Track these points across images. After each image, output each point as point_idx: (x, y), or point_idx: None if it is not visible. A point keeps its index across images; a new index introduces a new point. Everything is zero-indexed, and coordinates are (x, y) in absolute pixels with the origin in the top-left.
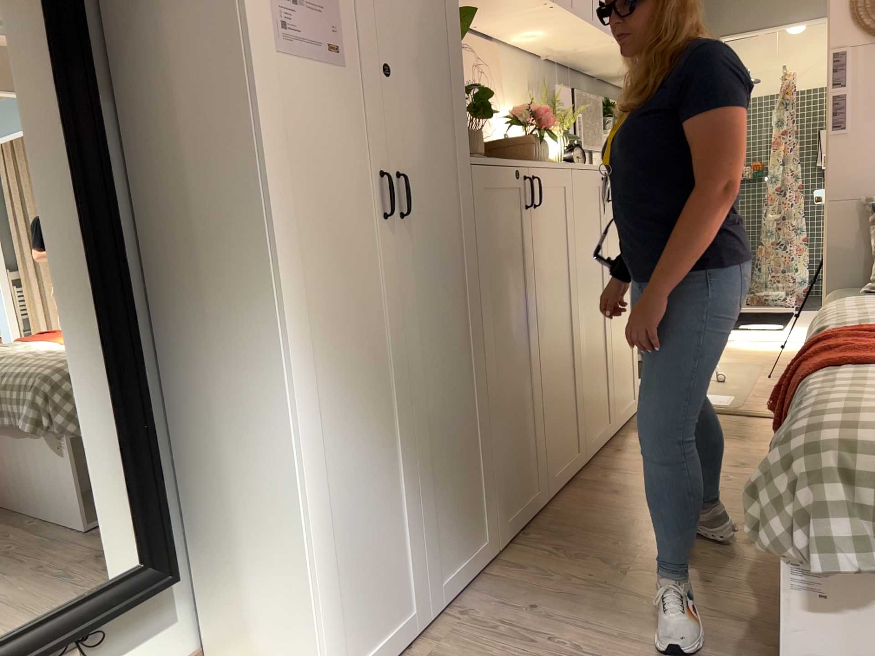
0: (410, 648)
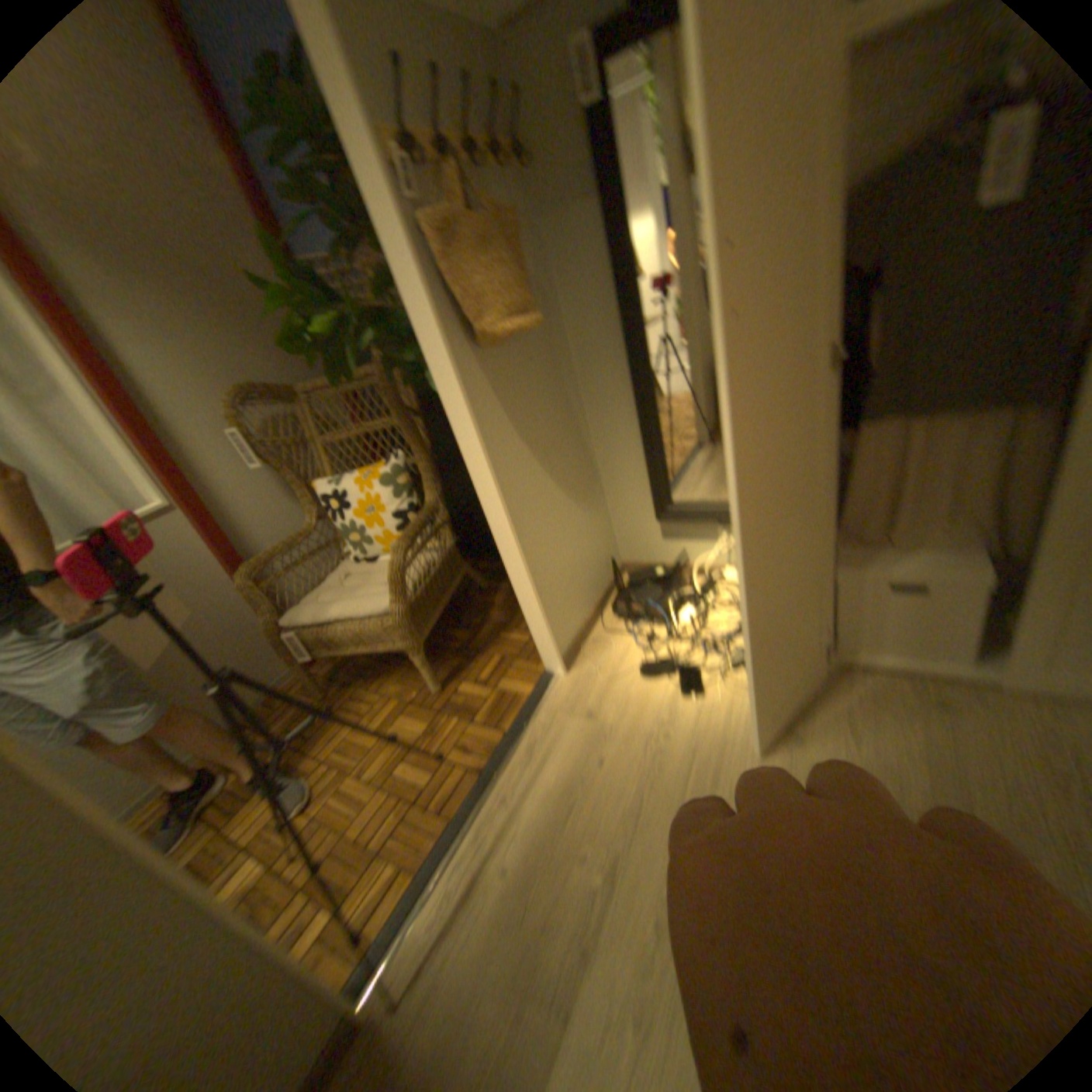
0: (963, 687)
